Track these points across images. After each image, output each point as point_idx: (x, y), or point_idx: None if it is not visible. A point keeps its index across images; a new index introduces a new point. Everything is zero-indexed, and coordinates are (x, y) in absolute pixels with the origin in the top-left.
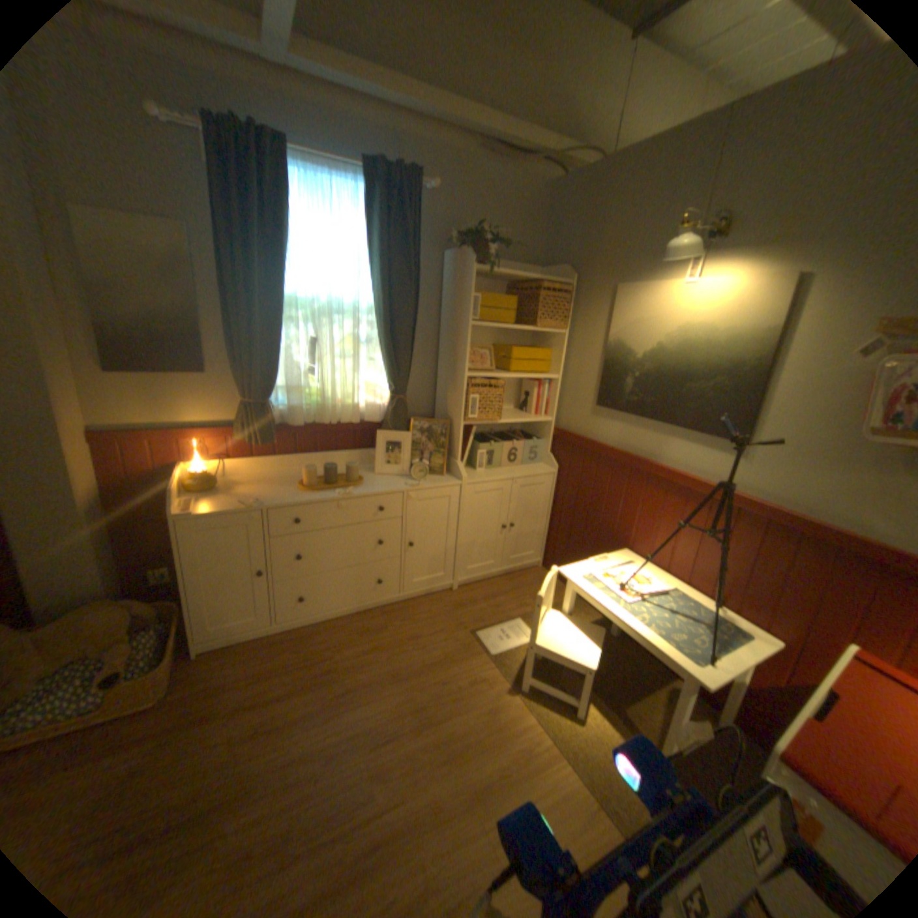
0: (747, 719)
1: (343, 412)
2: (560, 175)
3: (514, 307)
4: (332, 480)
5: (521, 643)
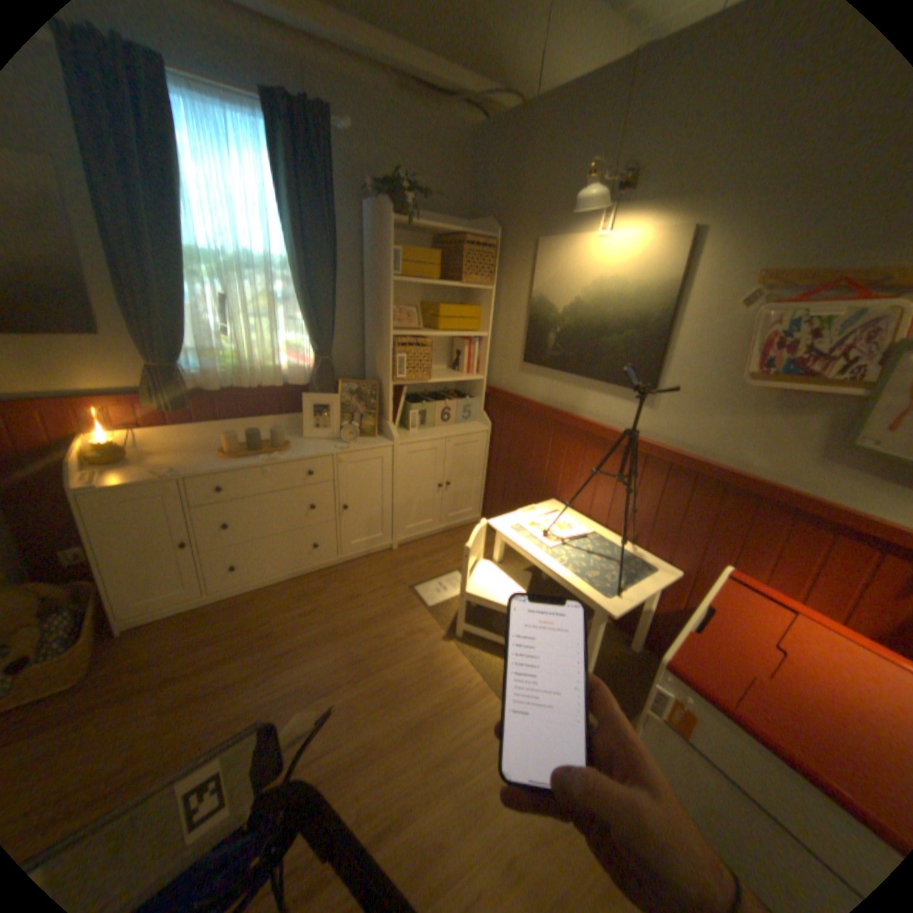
0: (654, 640)
1: (264, 375)
2: (484, 122)
3: (439, 262)
4: (256, 447)
5: (457, 593)
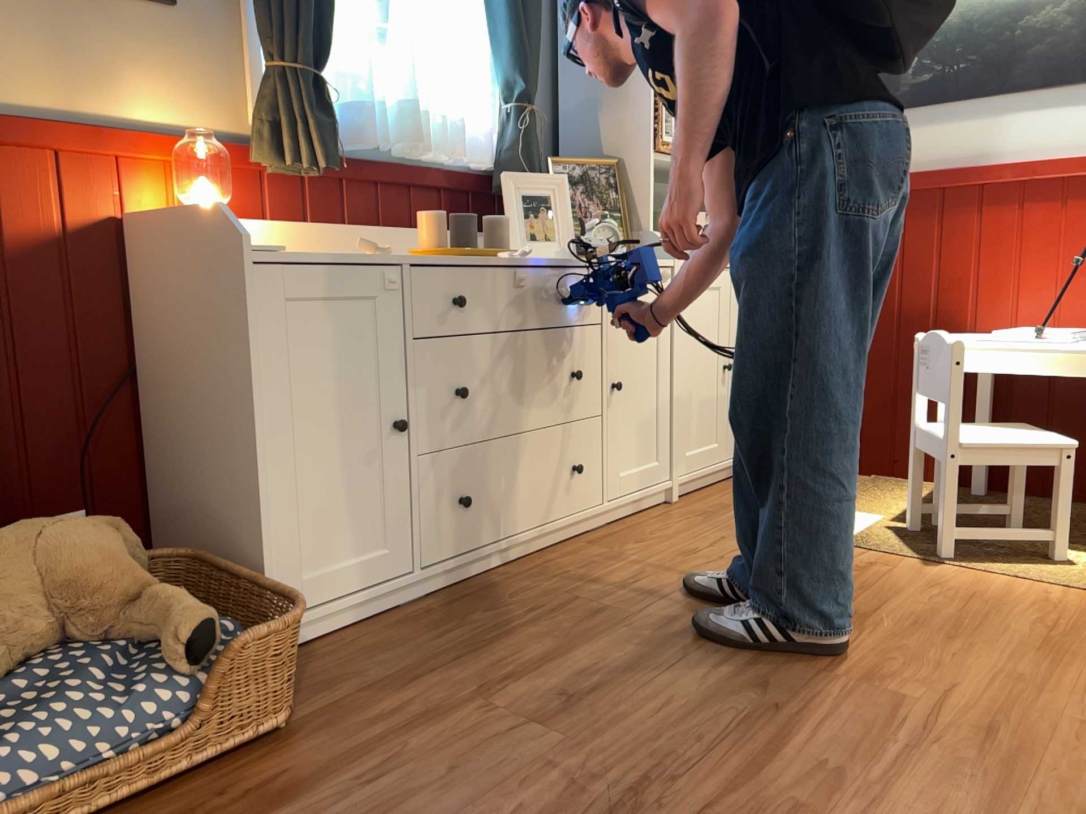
0: None
1: (428, 139)
2: None
3: None
4: (473, 244)
5: (864, 522)
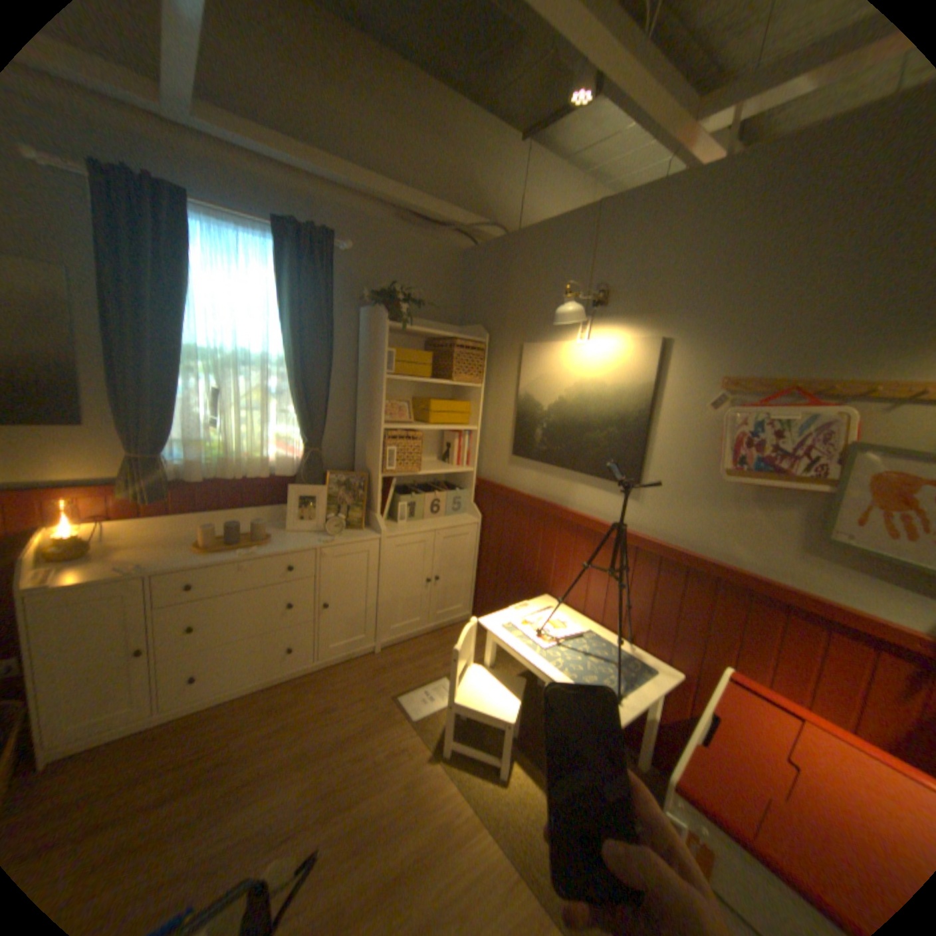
0: (662, 756)
1: (251, 466)
2: (472, 246)
3: (431, 362)
4: (234, 540)
5: (446, 704)
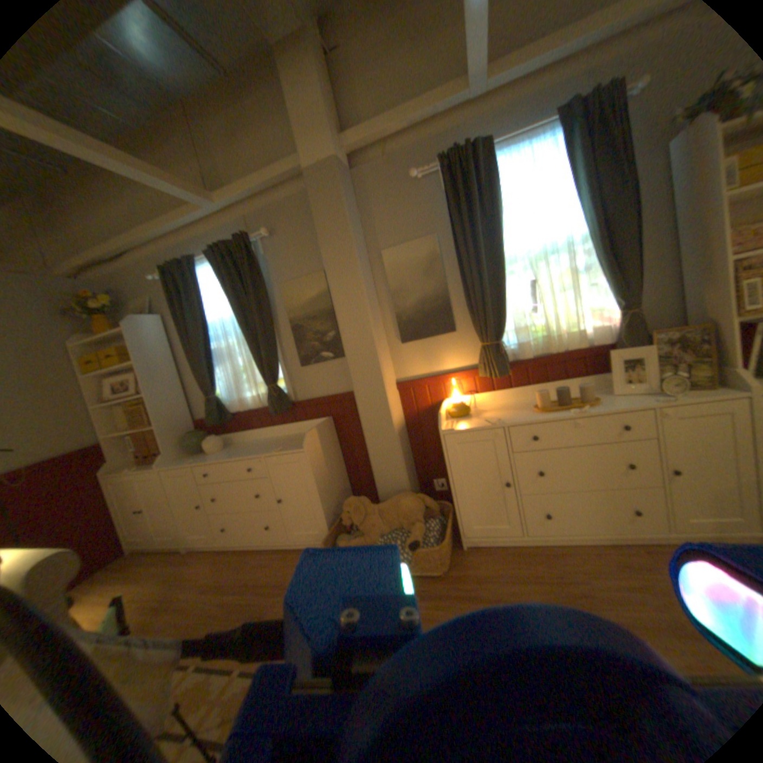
0: None
1: (570, 339)
2: None
3: None
4: (566, 401)
5: None
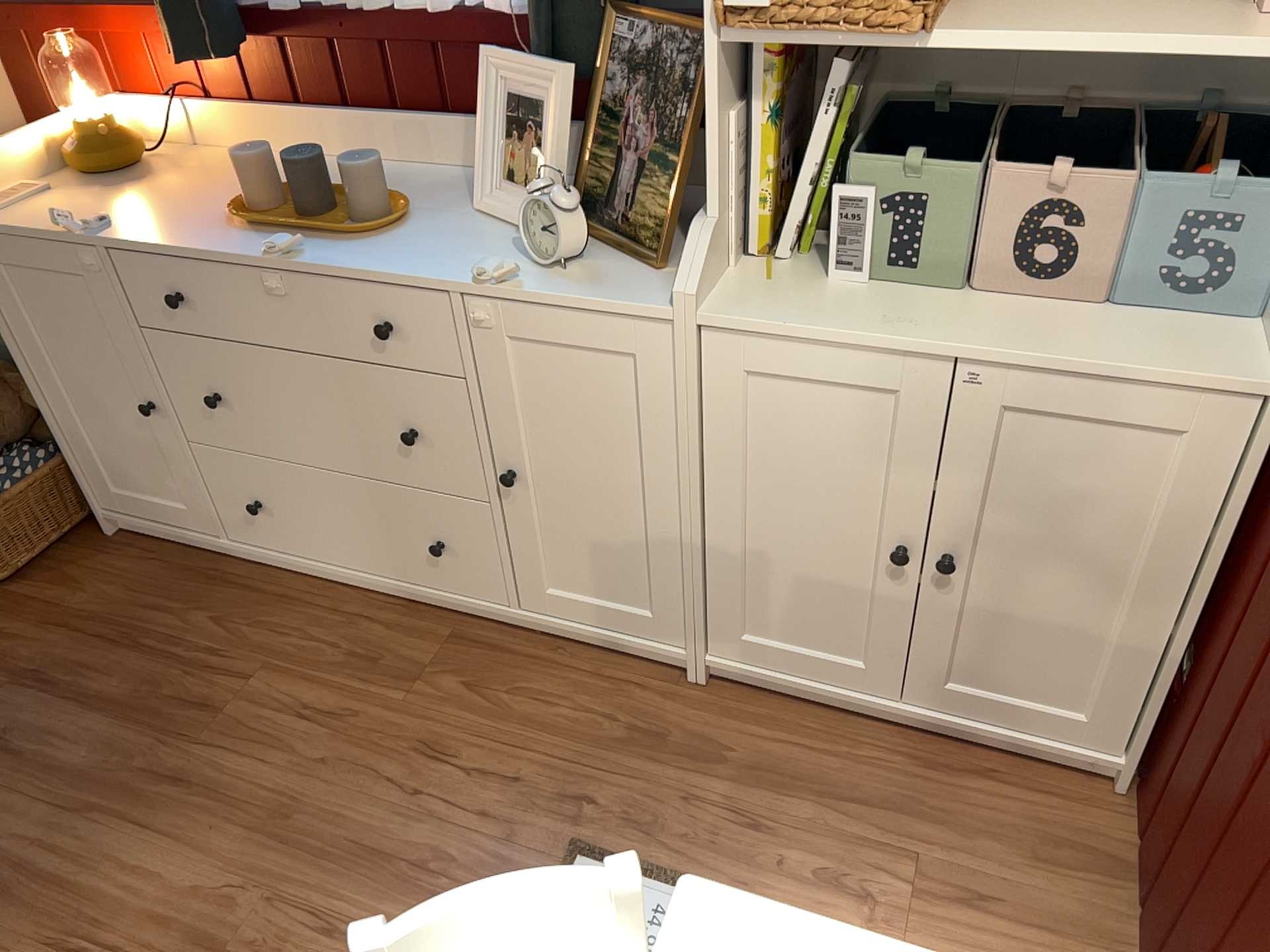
0: None
1: None
2: None
3: None
4: (318, 209)
5: None
